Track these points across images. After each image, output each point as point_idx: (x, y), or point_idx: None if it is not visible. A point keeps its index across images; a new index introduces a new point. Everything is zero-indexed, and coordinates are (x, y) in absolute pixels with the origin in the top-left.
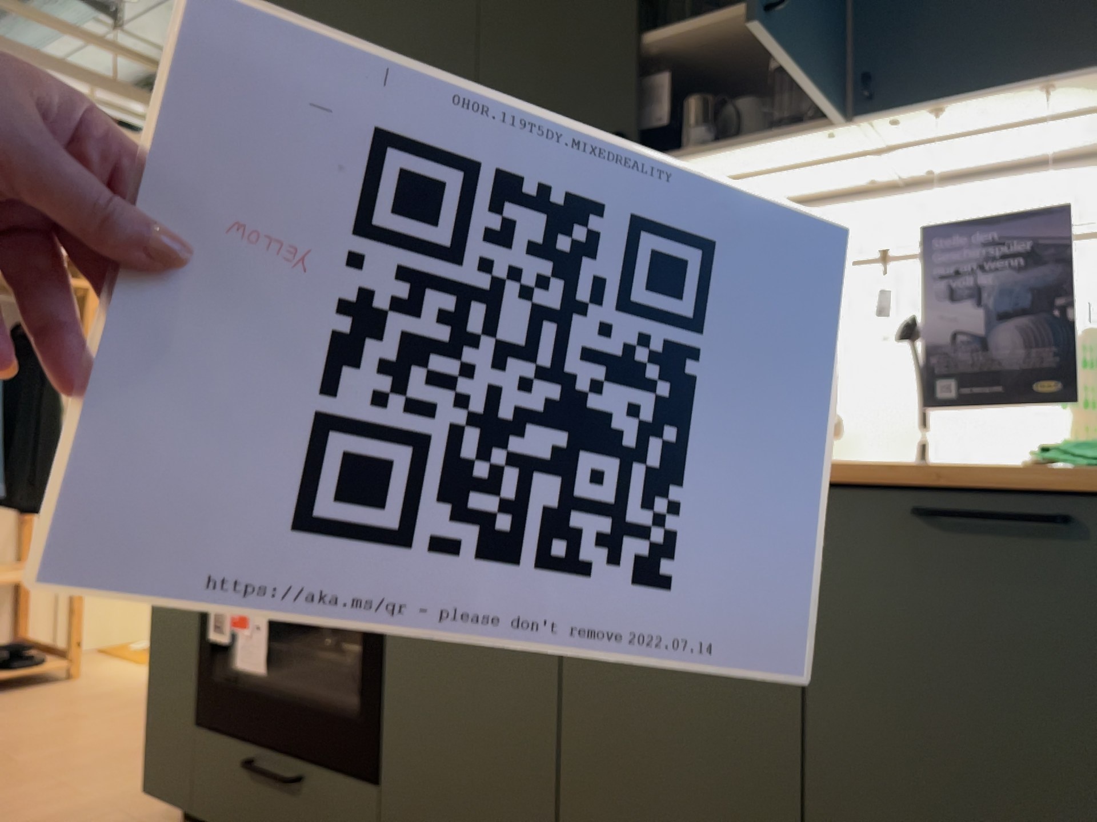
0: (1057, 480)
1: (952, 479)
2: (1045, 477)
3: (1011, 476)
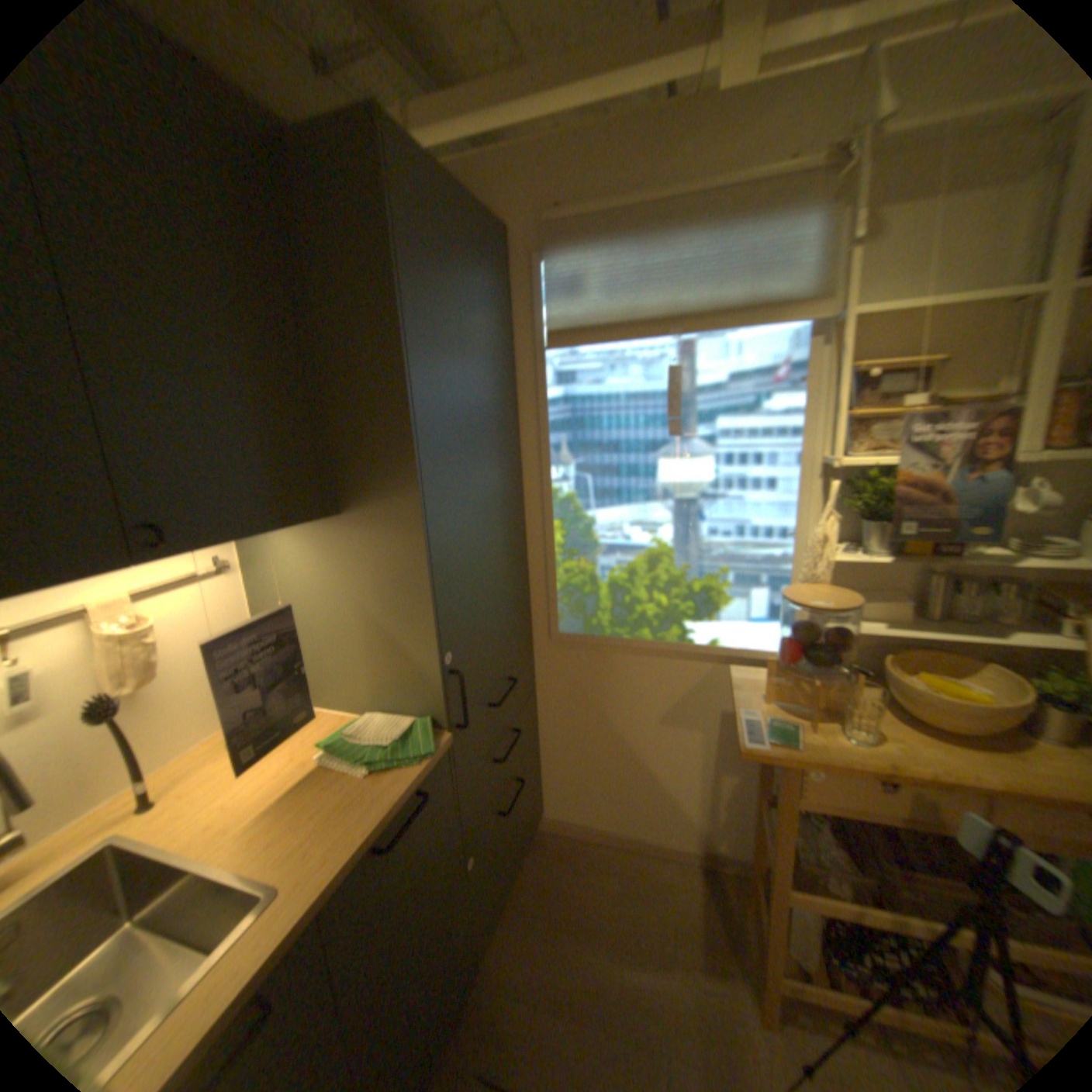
0: (409, 781)
1: (387, 821)
2: (417, 785)
3: (393, 795)
